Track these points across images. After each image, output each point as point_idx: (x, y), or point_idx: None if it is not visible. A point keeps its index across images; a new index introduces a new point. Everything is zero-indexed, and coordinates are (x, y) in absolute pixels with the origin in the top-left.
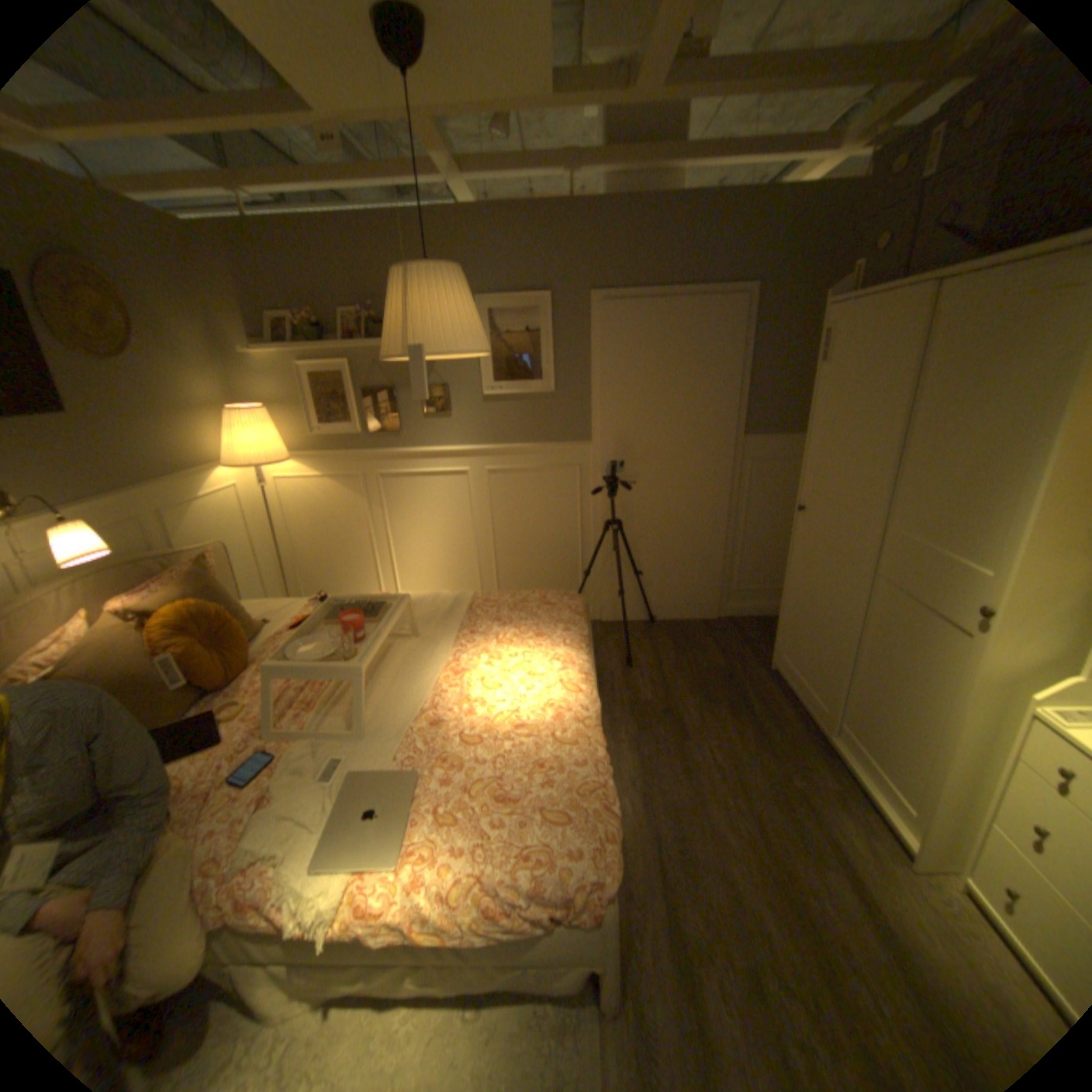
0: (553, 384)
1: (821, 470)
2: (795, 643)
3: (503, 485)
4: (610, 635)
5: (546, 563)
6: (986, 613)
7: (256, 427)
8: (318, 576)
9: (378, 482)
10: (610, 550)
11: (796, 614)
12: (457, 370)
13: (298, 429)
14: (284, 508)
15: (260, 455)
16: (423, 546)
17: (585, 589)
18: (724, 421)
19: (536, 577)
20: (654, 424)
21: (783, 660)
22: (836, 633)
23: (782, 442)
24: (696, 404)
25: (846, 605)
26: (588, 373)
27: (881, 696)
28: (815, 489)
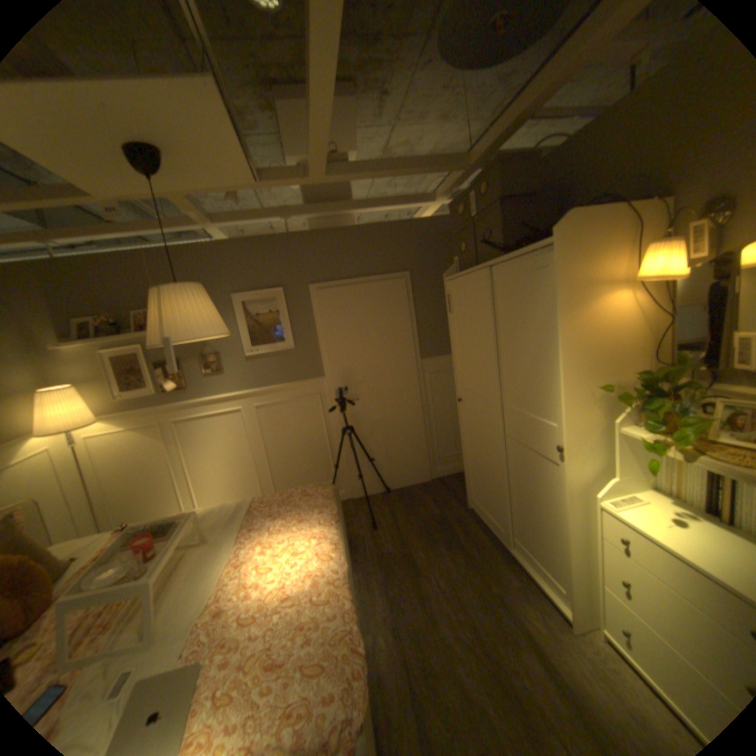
0: (292, 343)
1: (463, 376)
2: (476, 488)
3: (267, 415)
4: (360, 508)
5: (306, 465)
6: (559, 450)
7: (63, 402)
8: (125, 510)
9: (171, 428)
10: (349, 447)
11: (472, 469)
12: (224, 342)
13: (101, 398)
14: (92, 460)
15: (67, 423)
16: (212, 470)
17: (337, 478)
18: (406, 352)
19: (301, 477)
20: (363, 360)
21: (473, 501)
22: (495, 477)
23: (443, 361)
24: (387, 345)
25: (495, 458)
26: (315, 334)
27: (527, 514)
28: (463, 387)
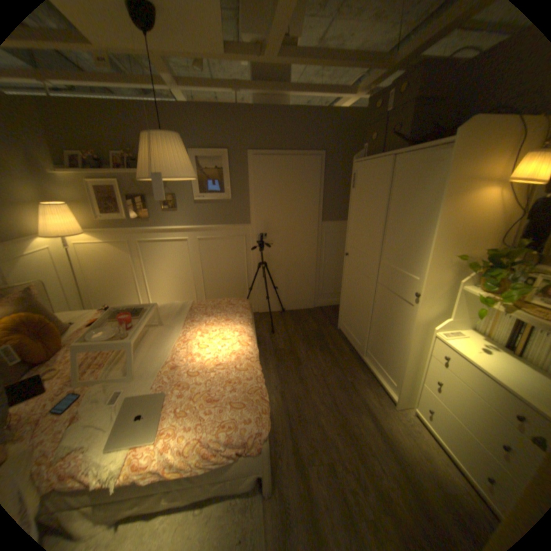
0: (230, 195)
1: (354, 237)
2: (347, 316)
3: (207, 246)
4: (264, 318)
5: (230, 285)
6: (417, 295)
7: (62, 215)
8: (103, 297)
9: (137, 245)
10: (262, 277)
11: (347, 302)
12: (180, 187)
13: (88, 216)
14: (81, 260)
15: (65, 231)
16: (164, 279)
17: (250, 297)
18: (312, 214)
19: (225, 292)
20: (280, 215)
21: (342, 324)
22: (363, 309)
23: (338, 225)
24: (299, 206)
25: (366, 297)
26: (248, 190)
27: (381, 335)
28: (352, 245)
